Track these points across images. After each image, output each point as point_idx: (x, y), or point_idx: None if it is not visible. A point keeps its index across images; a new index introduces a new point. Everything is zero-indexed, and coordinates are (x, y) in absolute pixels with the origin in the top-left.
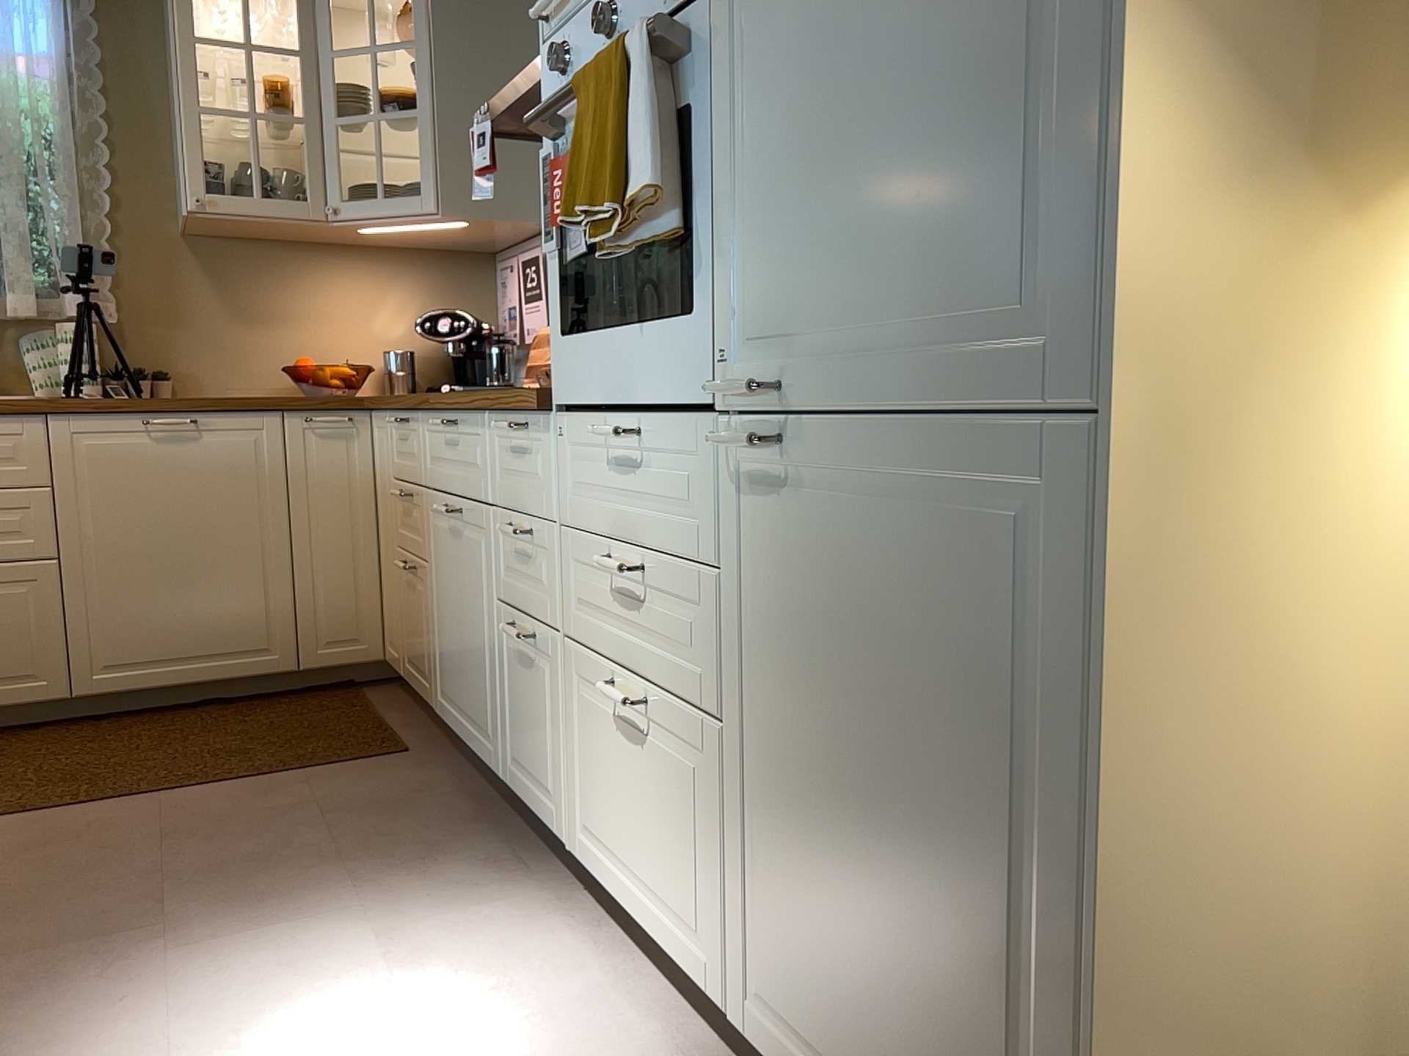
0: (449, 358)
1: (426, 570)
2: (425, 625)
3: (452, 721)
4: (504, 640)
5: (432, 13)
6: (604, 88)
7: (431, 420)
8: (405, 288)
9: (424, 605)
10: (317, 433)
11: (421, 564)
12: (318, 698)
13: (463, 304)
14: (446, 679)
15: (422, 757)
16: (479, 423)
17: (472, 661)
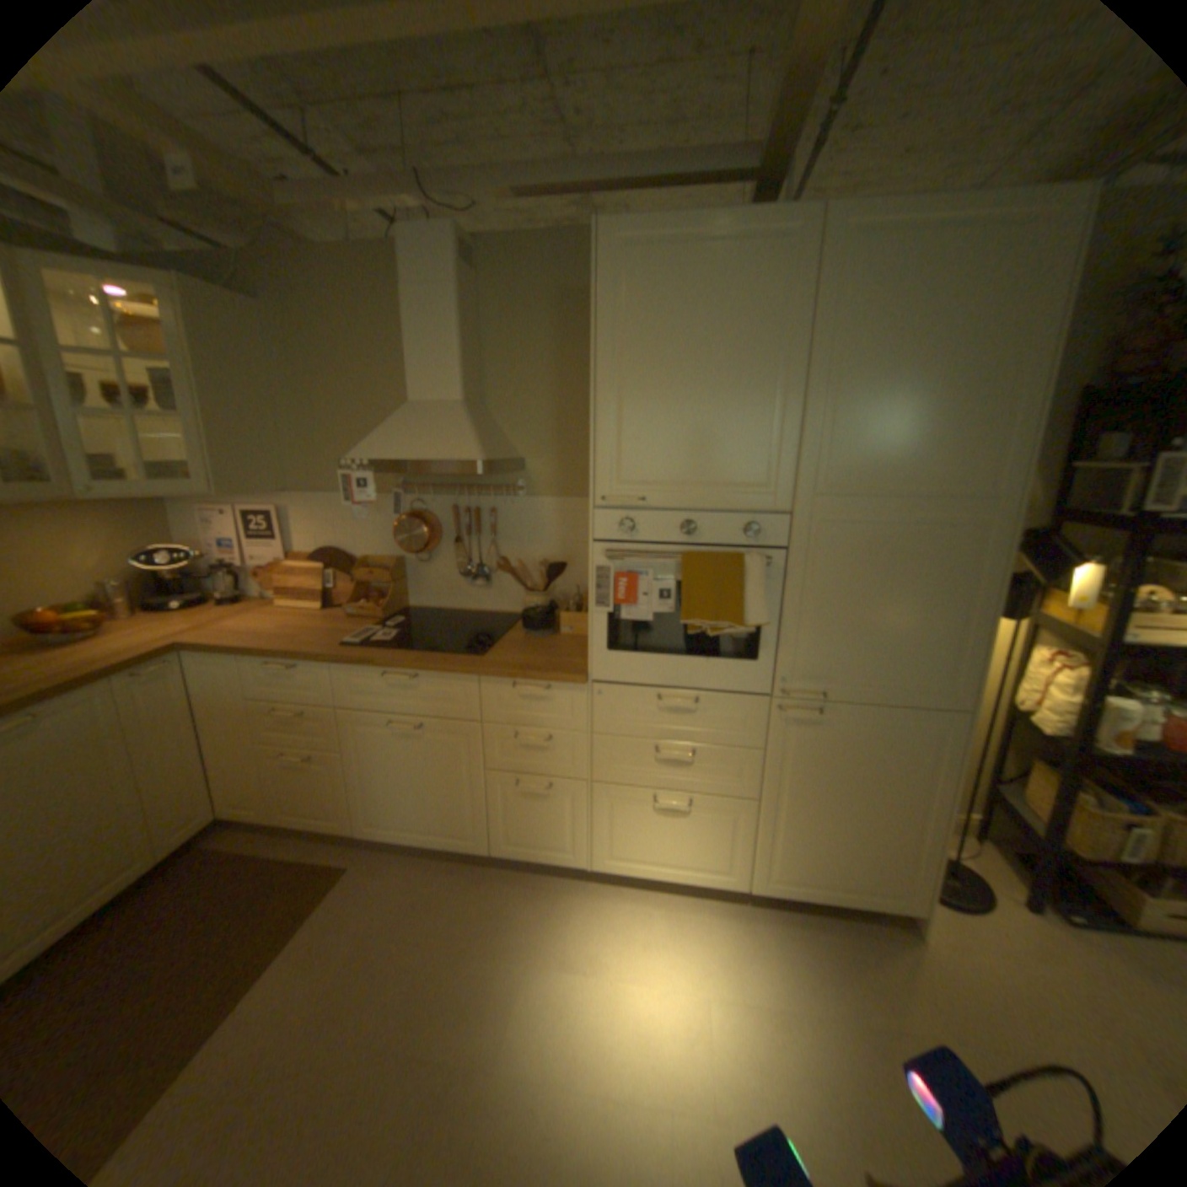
0: (142, 577)
1: (338, 759)
2: (333, 790)
3: (393, 838)
4: (498, 788)
5: (185, 339)
6: (714, 571)
7: (357, 671)
8: (94, 530)
9: (330, 779)
10: (142, 684)
11: (322, 755)
12: (181, 874)
13: (144, 534)
14: (381, 817)
15: (359, 867)
16: (463, 680)
17: (437, 803)
